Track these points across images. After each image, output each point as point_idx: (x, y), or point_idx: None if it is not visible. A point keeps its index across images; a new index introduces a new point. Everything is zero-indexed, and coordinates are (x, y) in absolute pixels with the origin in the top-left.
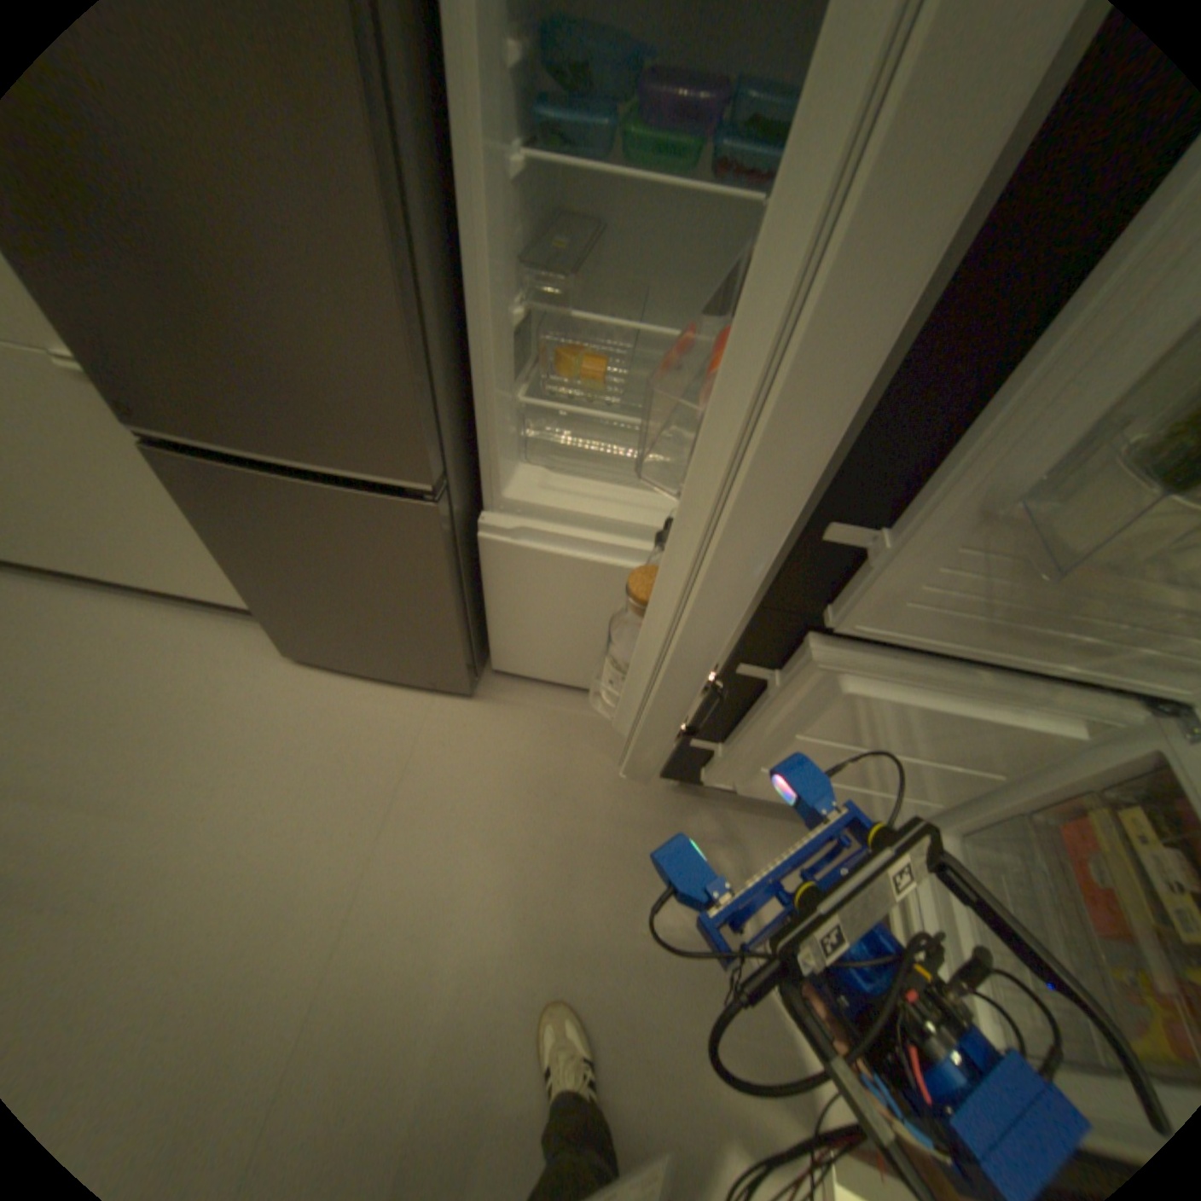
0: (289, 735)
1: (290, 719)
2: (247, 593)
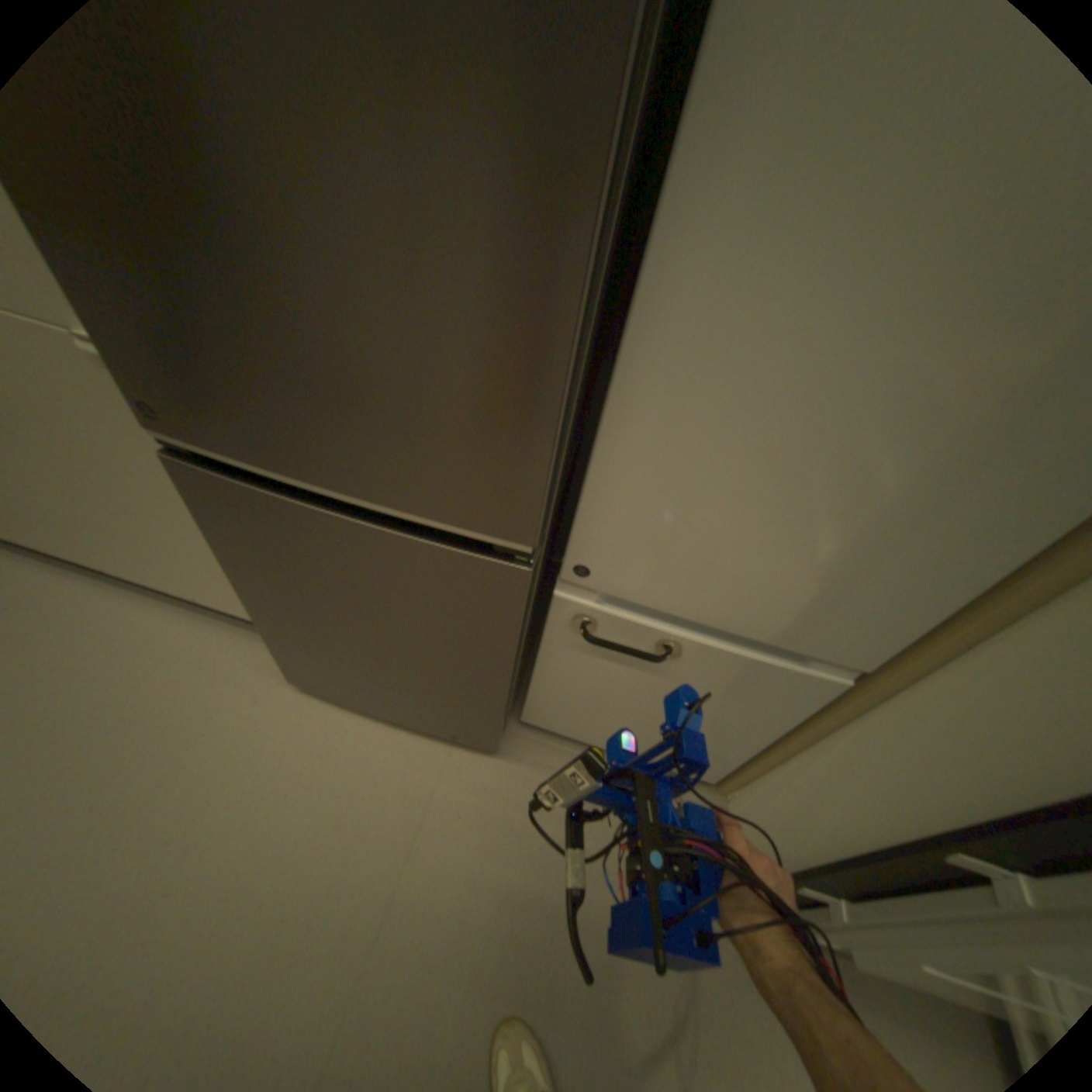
0: (284, 784)
1: (288, 762)
2: (263, 619)
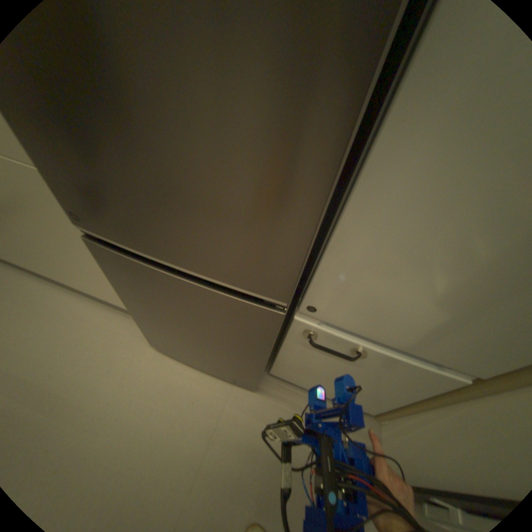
0: (145, 400)
1: (148, 388)
2: (137, 317)
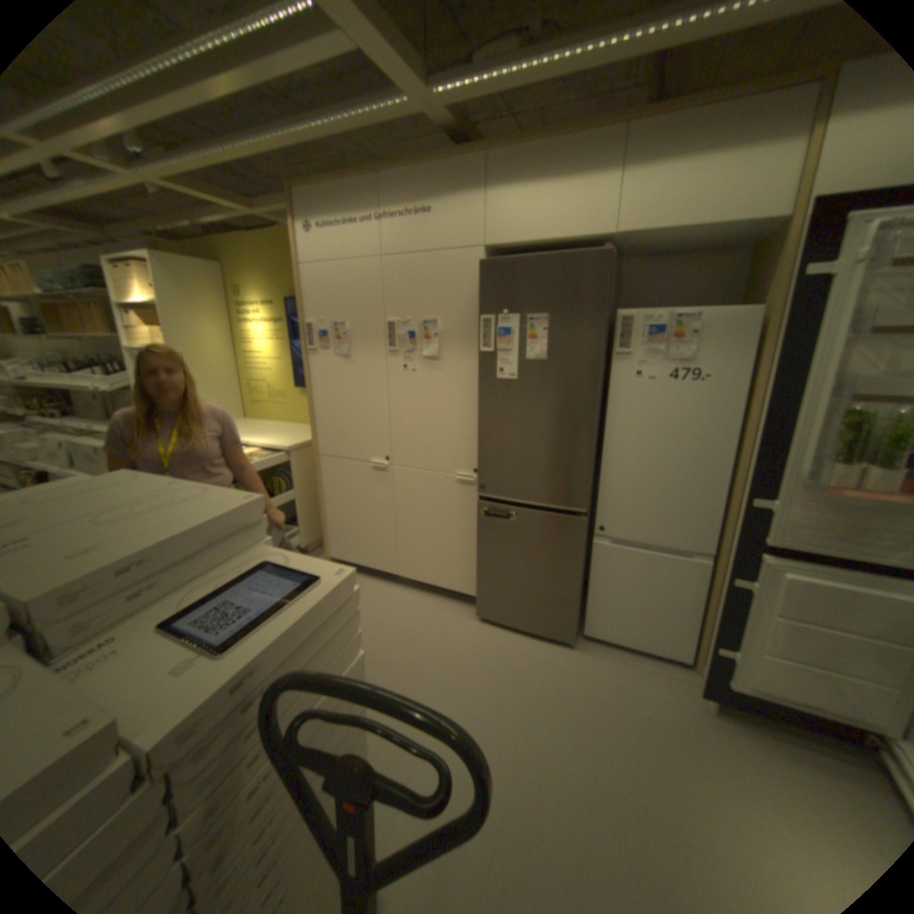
0: (483, 653)
1: (482, 646)
2: (481, 572)
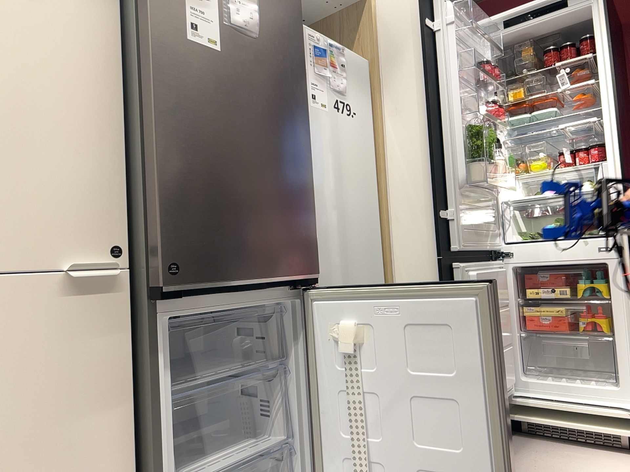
0: None
1: None
2: None
